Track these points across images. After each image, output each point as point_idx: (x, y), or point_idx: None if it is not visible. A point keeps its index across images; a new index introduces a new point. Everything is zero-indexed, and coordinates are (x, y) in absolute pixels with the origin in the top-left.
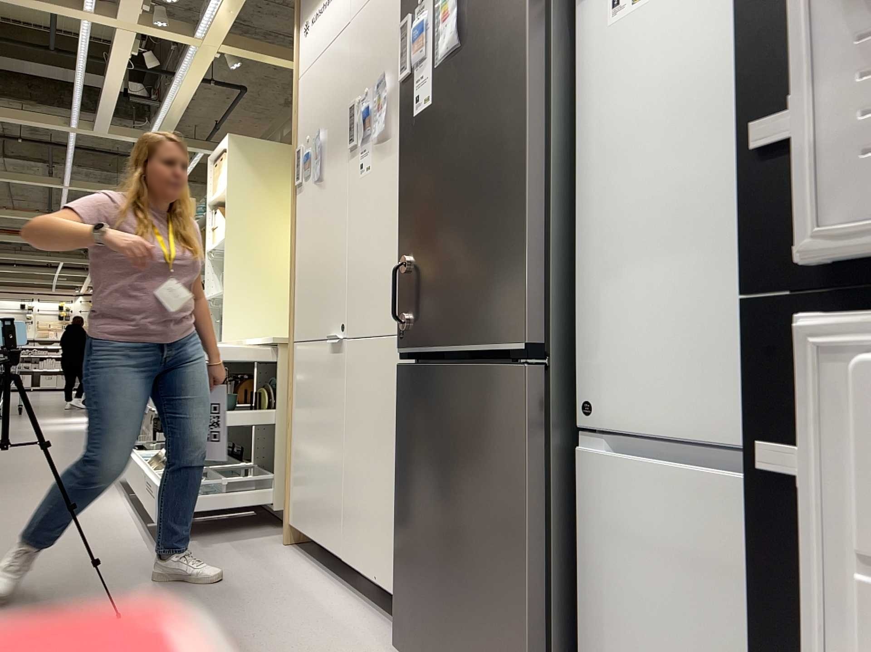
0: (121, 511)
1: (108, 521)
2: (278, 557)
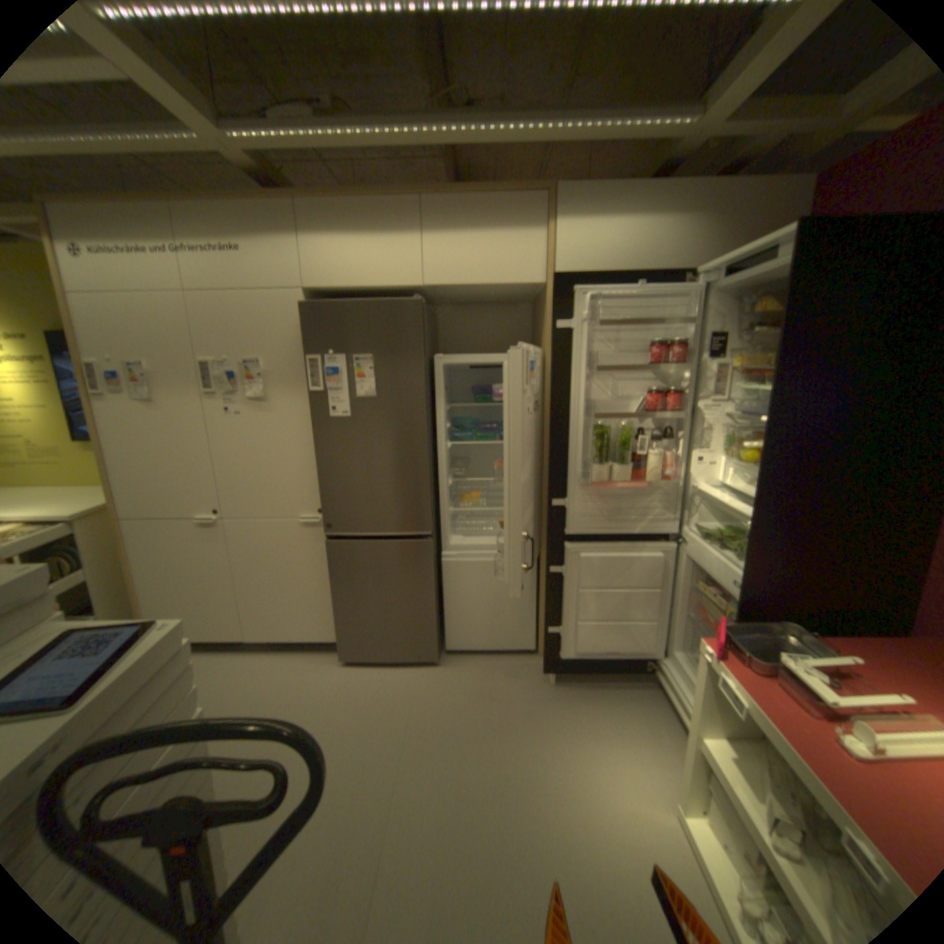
0: None
1: None
2: None
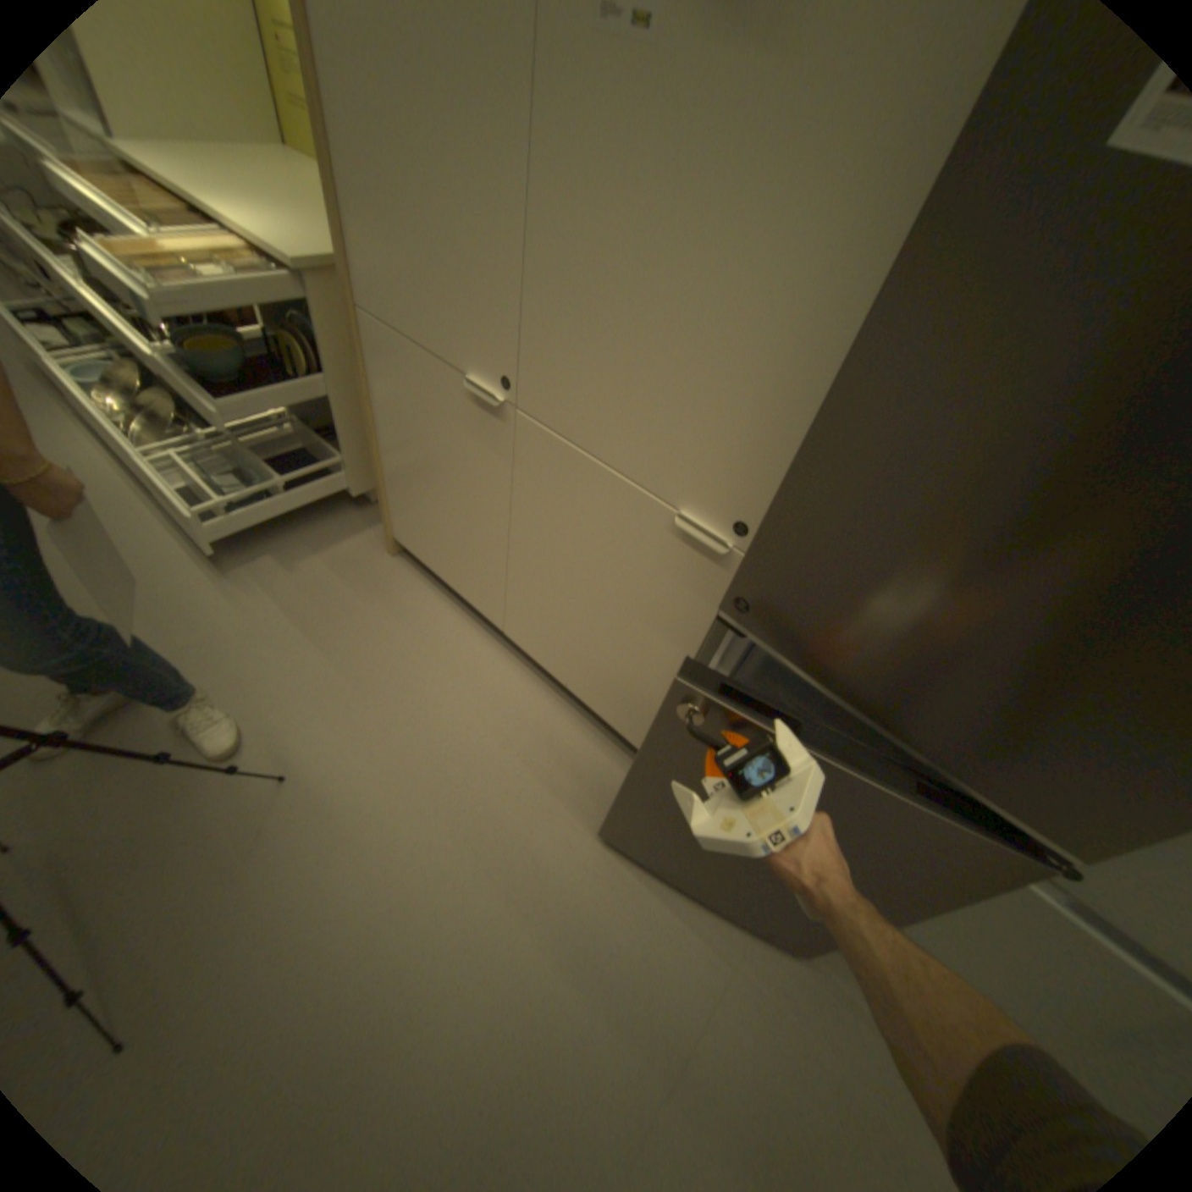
0: (104, 474)
1: (101, 507)
2: (400, 587)
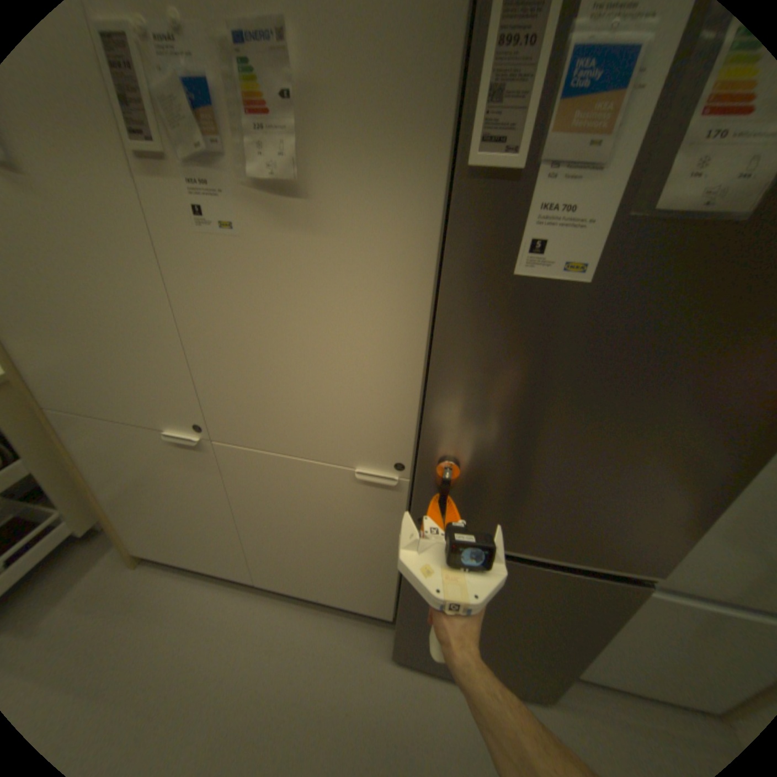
0: None
1: None
2: (148, 592)
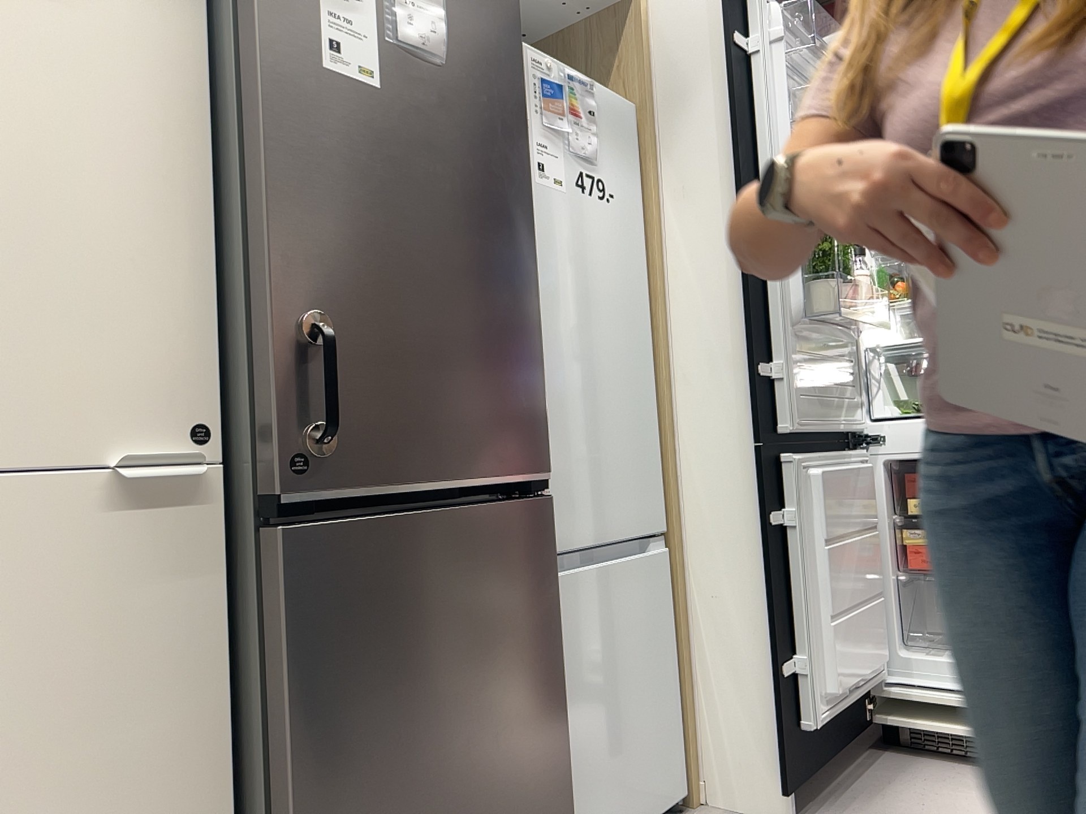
0: None
1: None
2: None
